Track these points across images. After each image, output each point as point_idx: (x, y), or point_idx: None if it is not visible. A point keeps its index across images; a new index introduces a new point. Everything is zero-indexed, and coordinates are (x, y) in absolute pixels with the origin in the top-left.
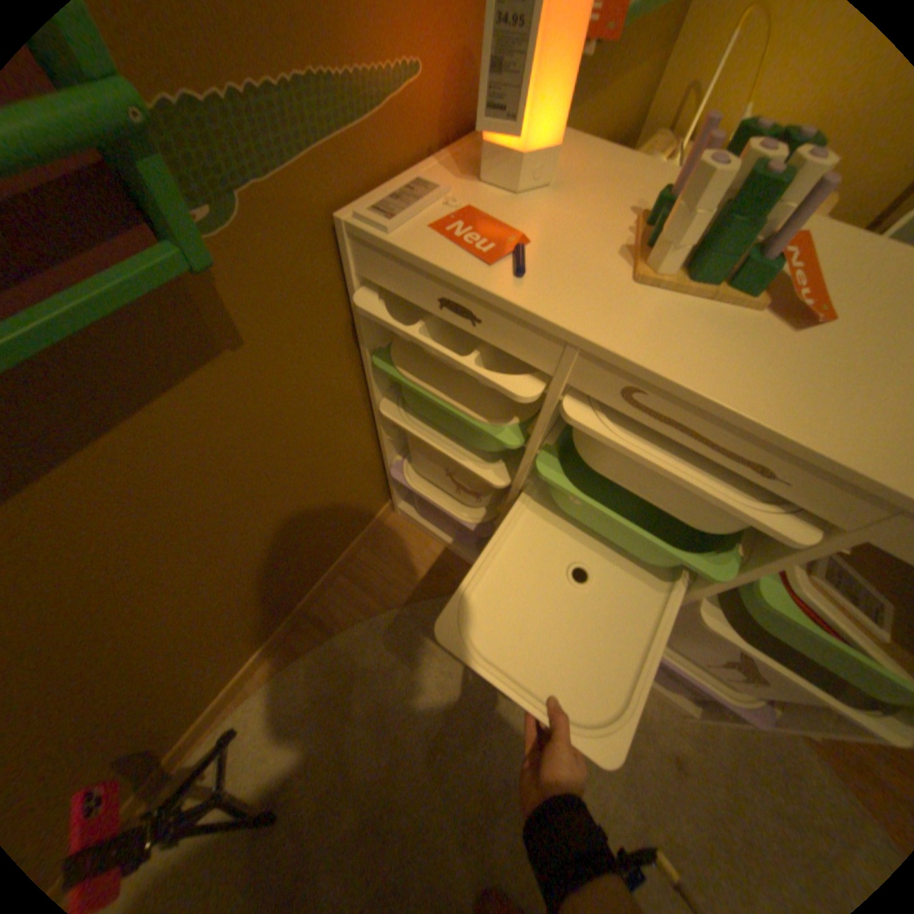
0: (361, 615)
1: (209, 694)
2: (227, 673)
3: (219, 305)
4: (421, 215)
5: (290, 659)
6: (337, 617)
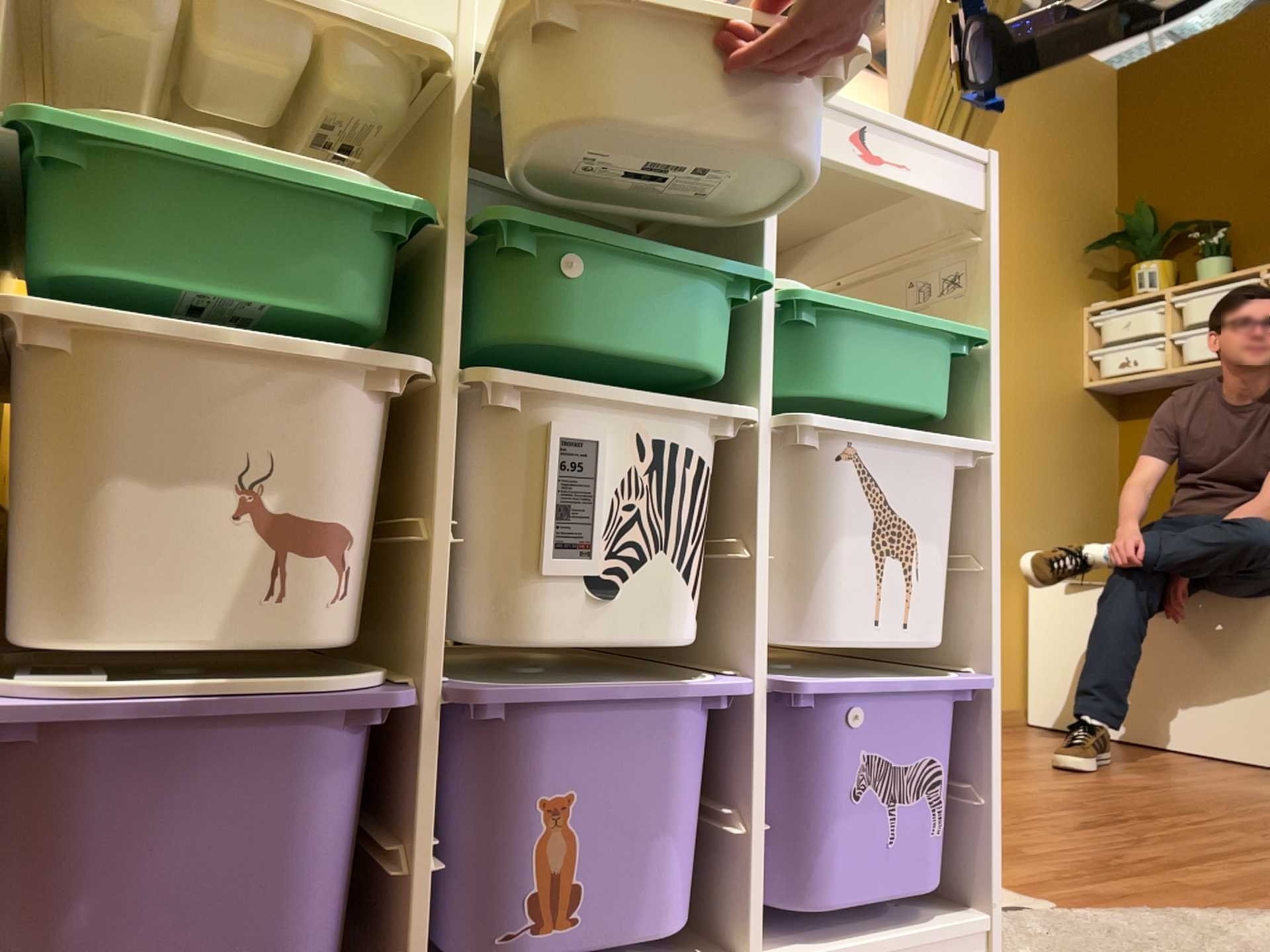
0: None
1: None
2: None
3: None
4: None
5: None
6: None
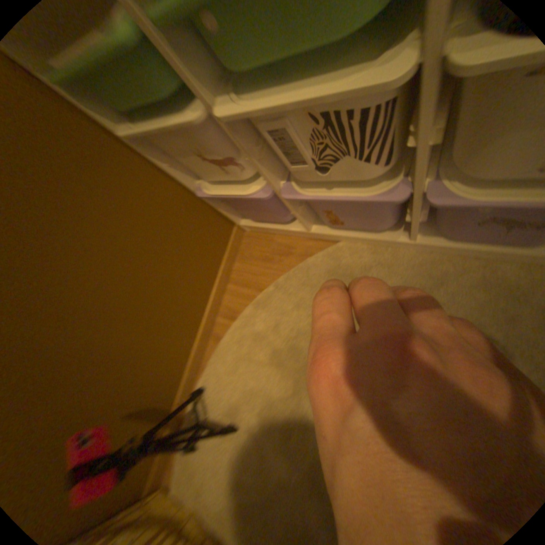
0: (249, 302)
1: (178, 372)
2: (182, 359)
3: None
4: None
5: (220, 342)
6: (236, 309)
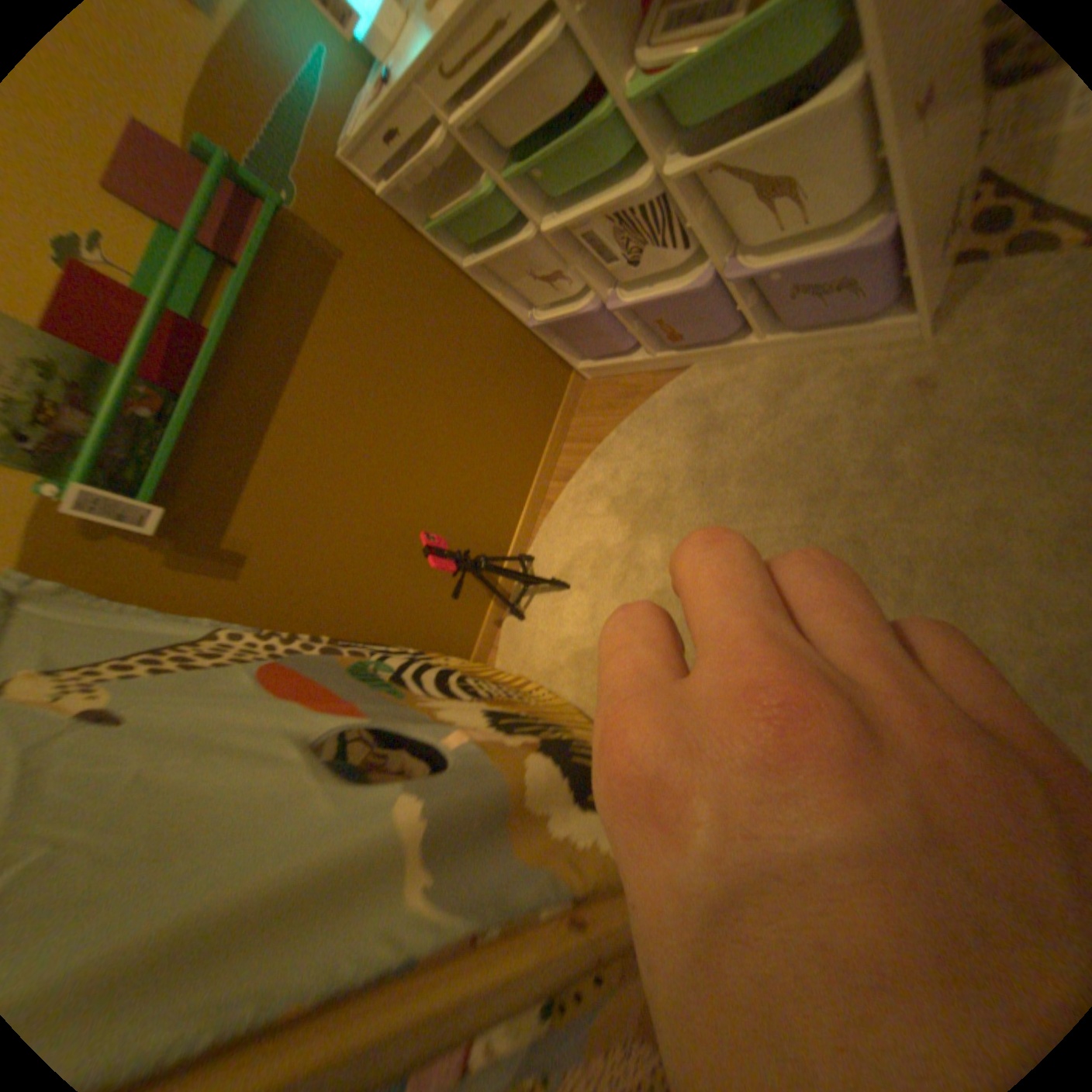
0: (586, 458)
1: (503, 534)
2: (508, 520)
3: (319, 238)
4: (359, 116)
5: (551, 508)
6: (571, 470)
